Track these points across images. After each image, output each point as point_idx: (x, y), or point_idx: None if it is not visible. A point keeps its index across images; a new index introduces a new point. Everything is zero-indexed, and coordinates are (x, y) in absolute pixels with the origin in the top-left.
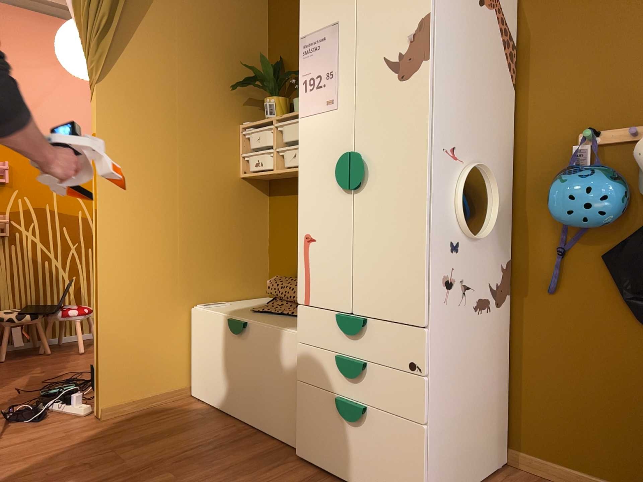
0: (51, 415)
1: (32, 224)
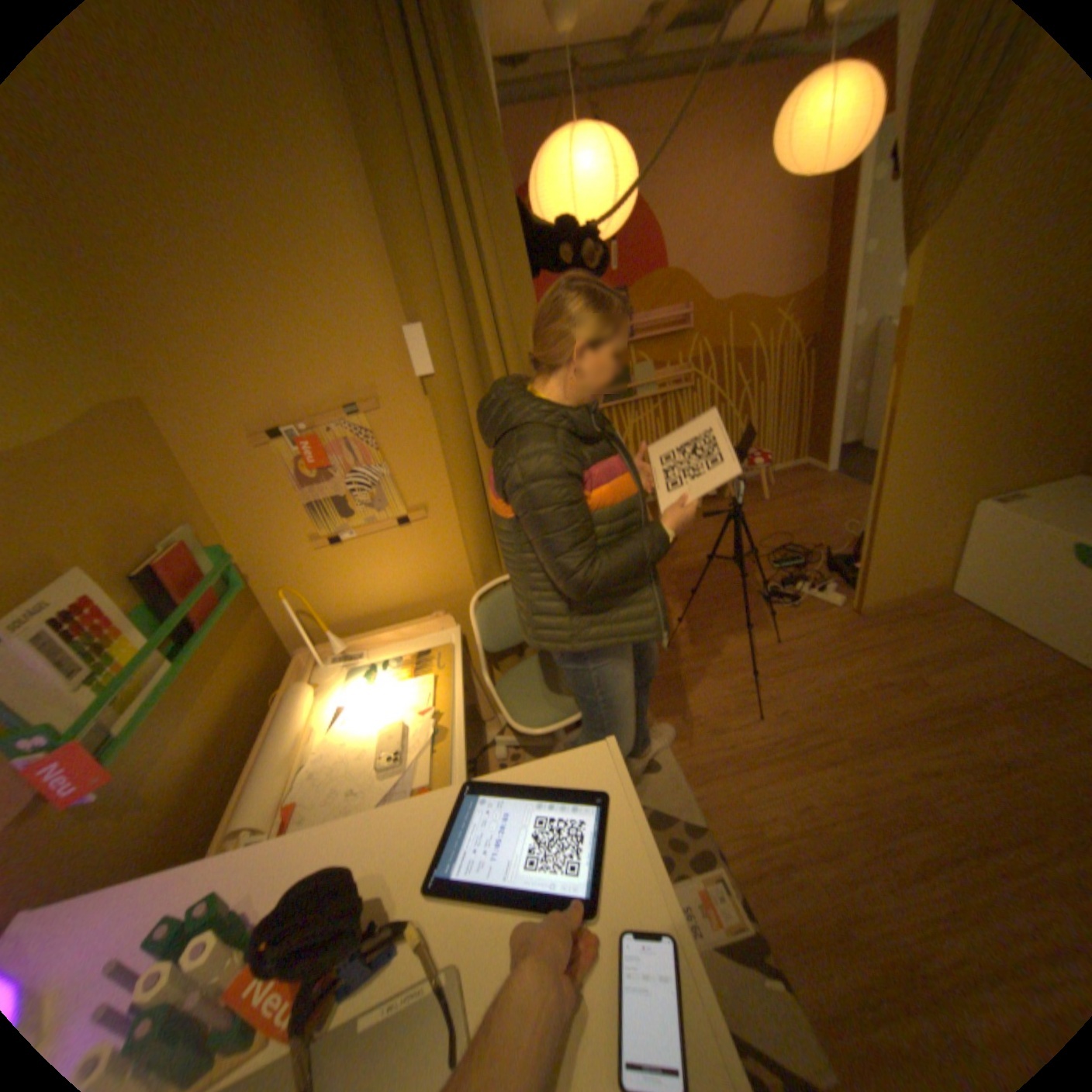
0: (803, 600)
1: (707, 368)
